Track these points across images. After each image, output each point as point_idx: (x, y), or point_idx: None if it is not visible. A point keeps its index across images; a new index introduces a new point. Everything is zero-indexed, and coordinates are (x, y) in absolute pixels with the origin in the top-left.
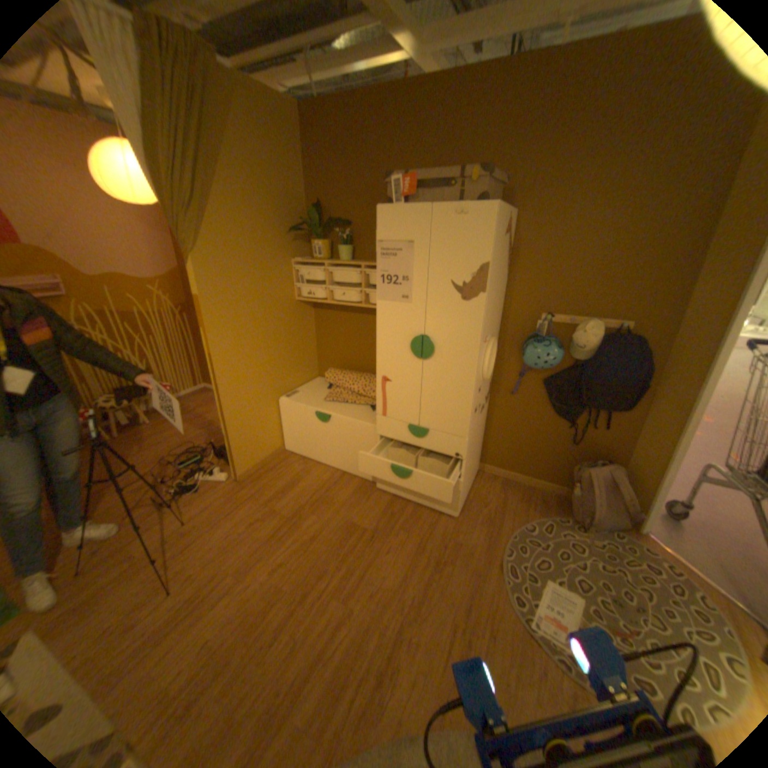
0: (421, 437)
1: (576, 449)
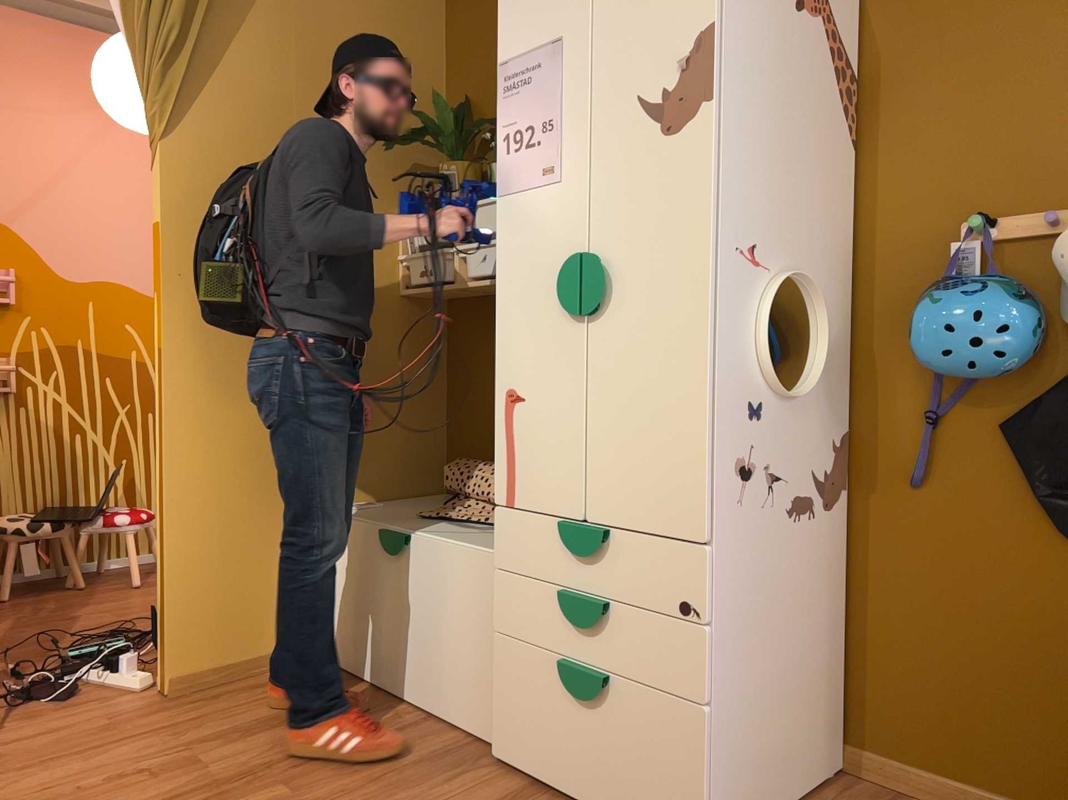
0: (592, 556)
1: None
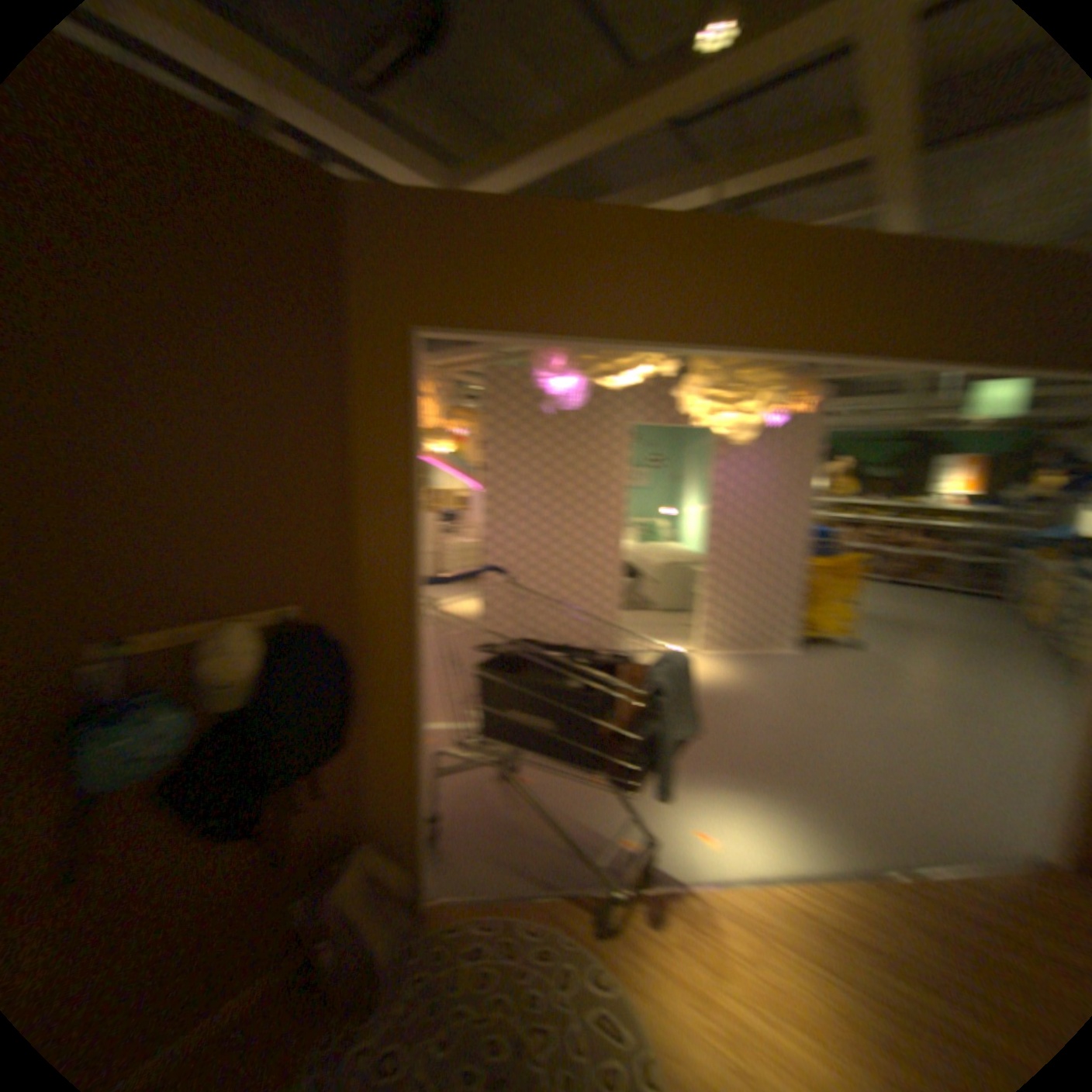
0: None
1: (268, 881)
